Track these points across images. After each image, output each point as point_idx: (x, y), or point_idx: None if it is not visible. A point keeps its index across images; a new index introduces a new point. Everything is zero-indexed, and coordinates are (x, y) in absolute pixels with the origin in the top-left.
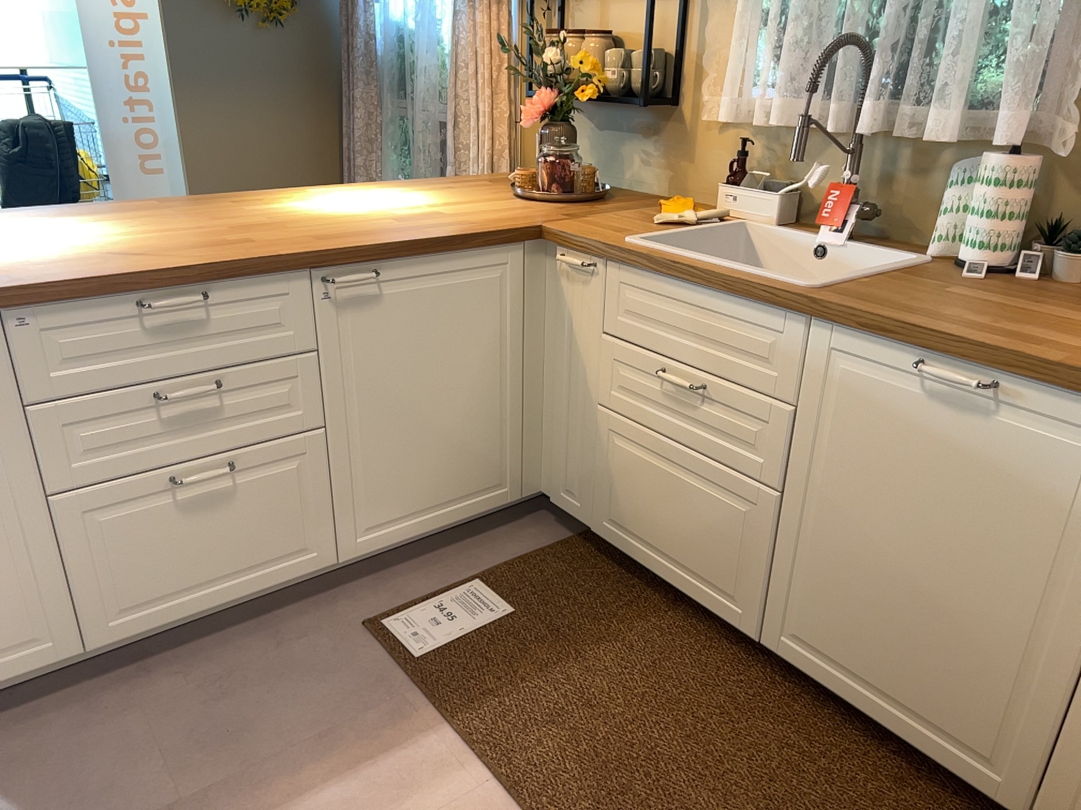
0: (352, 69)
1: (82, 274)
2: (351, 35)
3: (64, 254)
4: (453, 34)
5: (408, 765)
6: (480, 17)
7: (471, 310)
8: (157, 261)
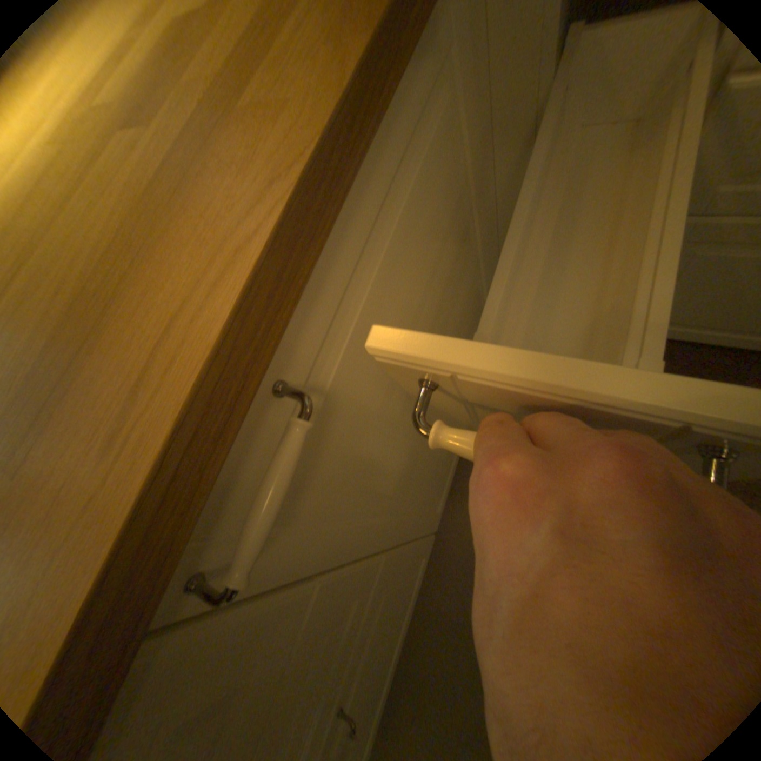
0: None
1: None
2: None
3: None
4: None
5: None
6: None
7: (438, 226)
8: None
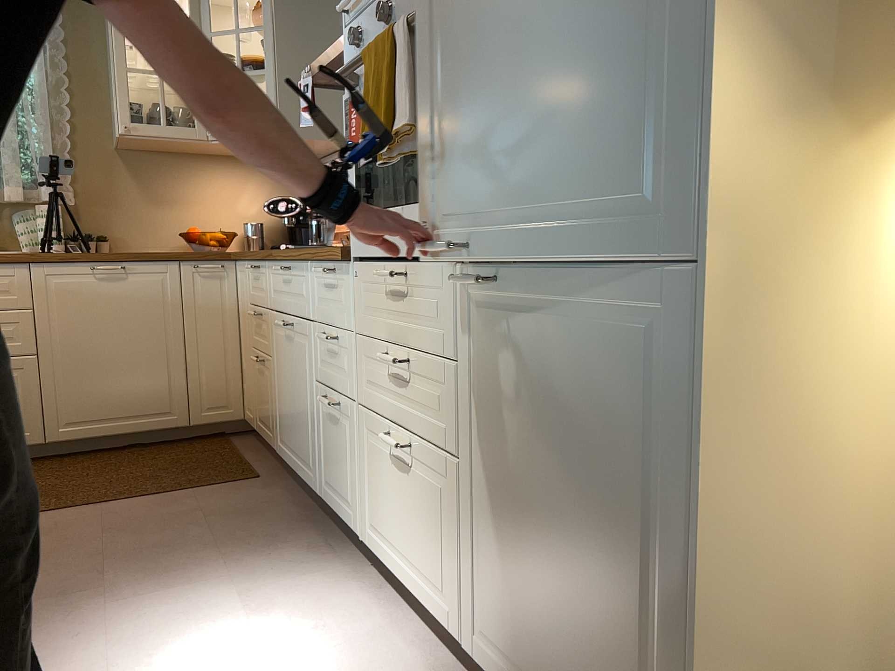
0: None
1: None
2: None
3: None
4: None
5: None
6: None
7: None
8: None
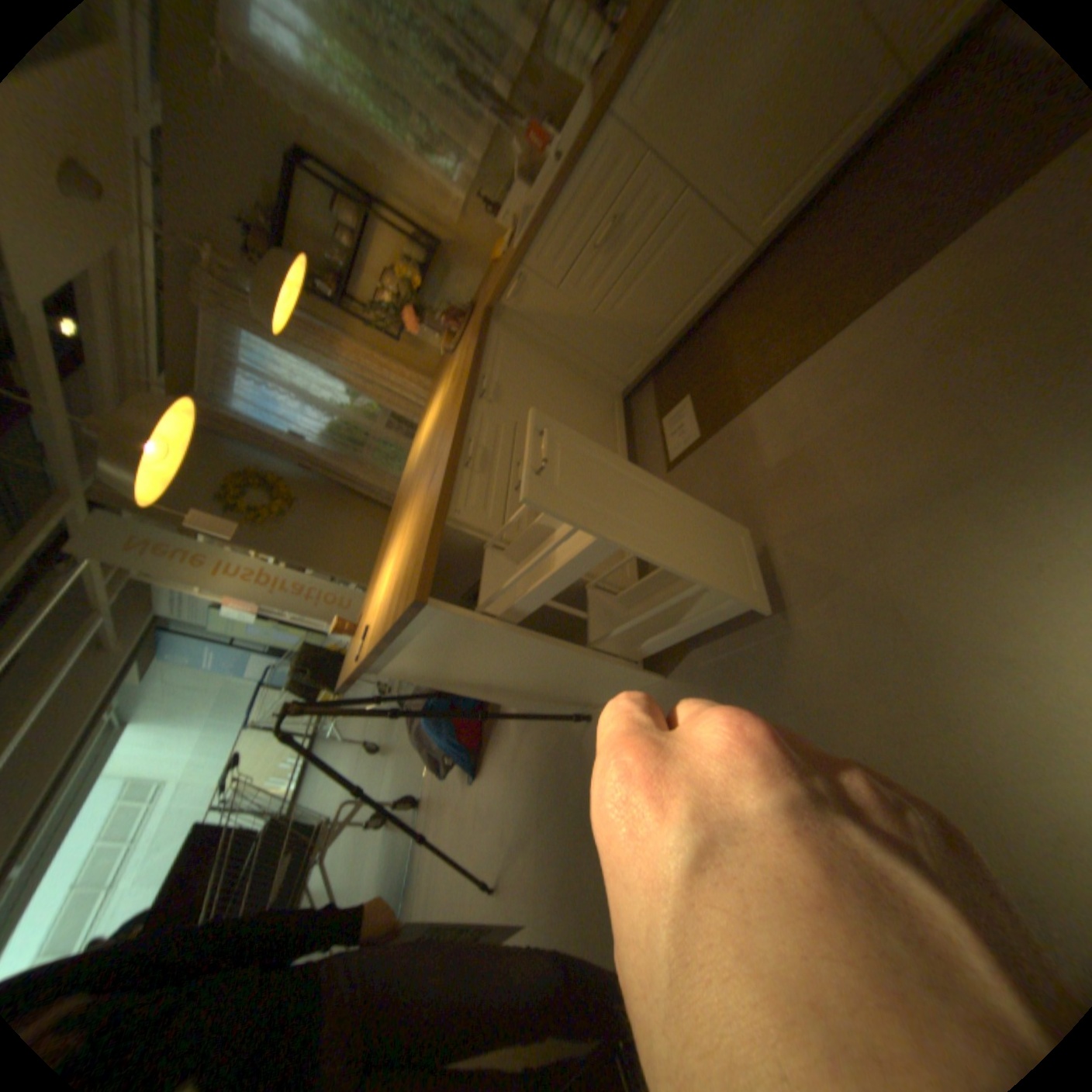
0: (335, 470)
1: (441, 479)
2: (316, 462)
3: (419, 512)
4: (344, 381)
5: (768, 419)
6: (344, 352)
7: (520, 356)
8: (444, 455)
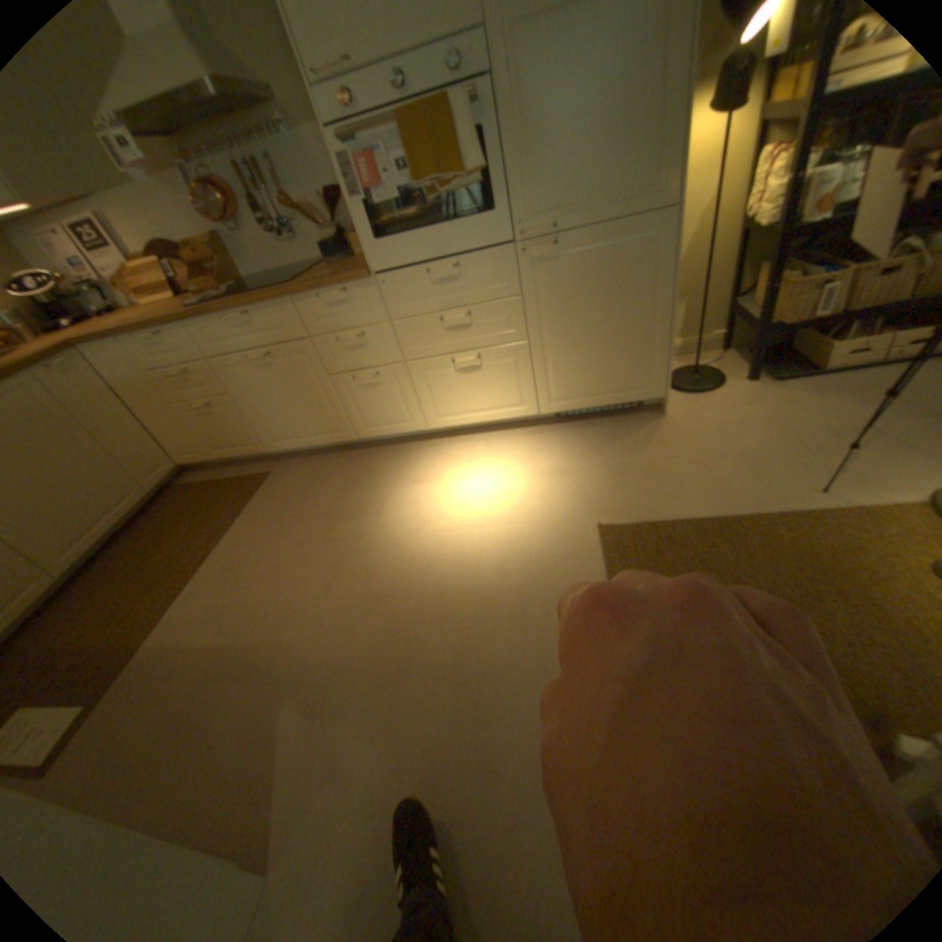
0: None
1: None
2: None
3: None
4: None
5: (174, 636)
6: None
7: None
8: None
